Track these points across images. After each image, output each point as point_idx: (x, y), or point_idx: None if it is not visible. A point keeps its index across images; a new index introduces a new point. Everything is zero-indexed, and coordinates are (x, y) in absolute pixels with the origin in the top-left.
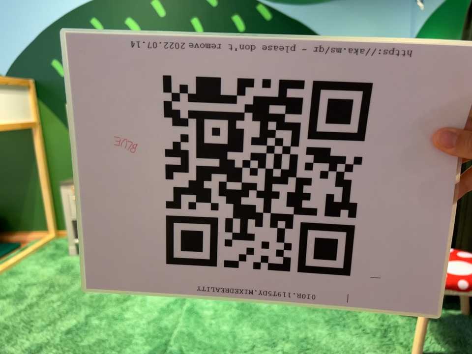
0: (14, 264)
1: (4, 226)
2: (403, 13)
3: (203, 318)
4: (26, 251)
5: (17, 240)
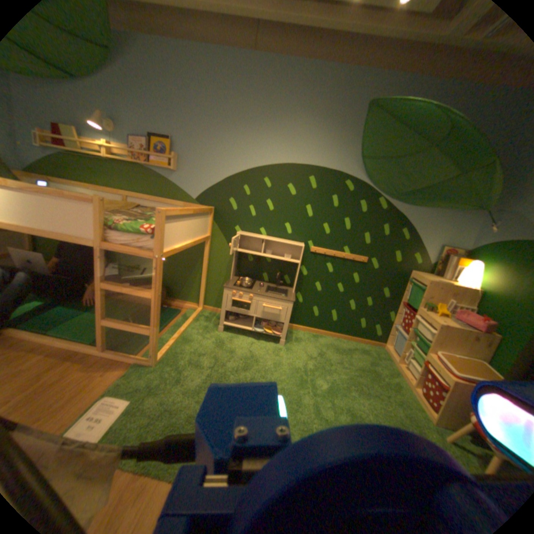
0: (183, 329)
1: (168, 293)
2: (472, 226)
3: (326, 414)
4: (189, 320)
5: (176, 304)
